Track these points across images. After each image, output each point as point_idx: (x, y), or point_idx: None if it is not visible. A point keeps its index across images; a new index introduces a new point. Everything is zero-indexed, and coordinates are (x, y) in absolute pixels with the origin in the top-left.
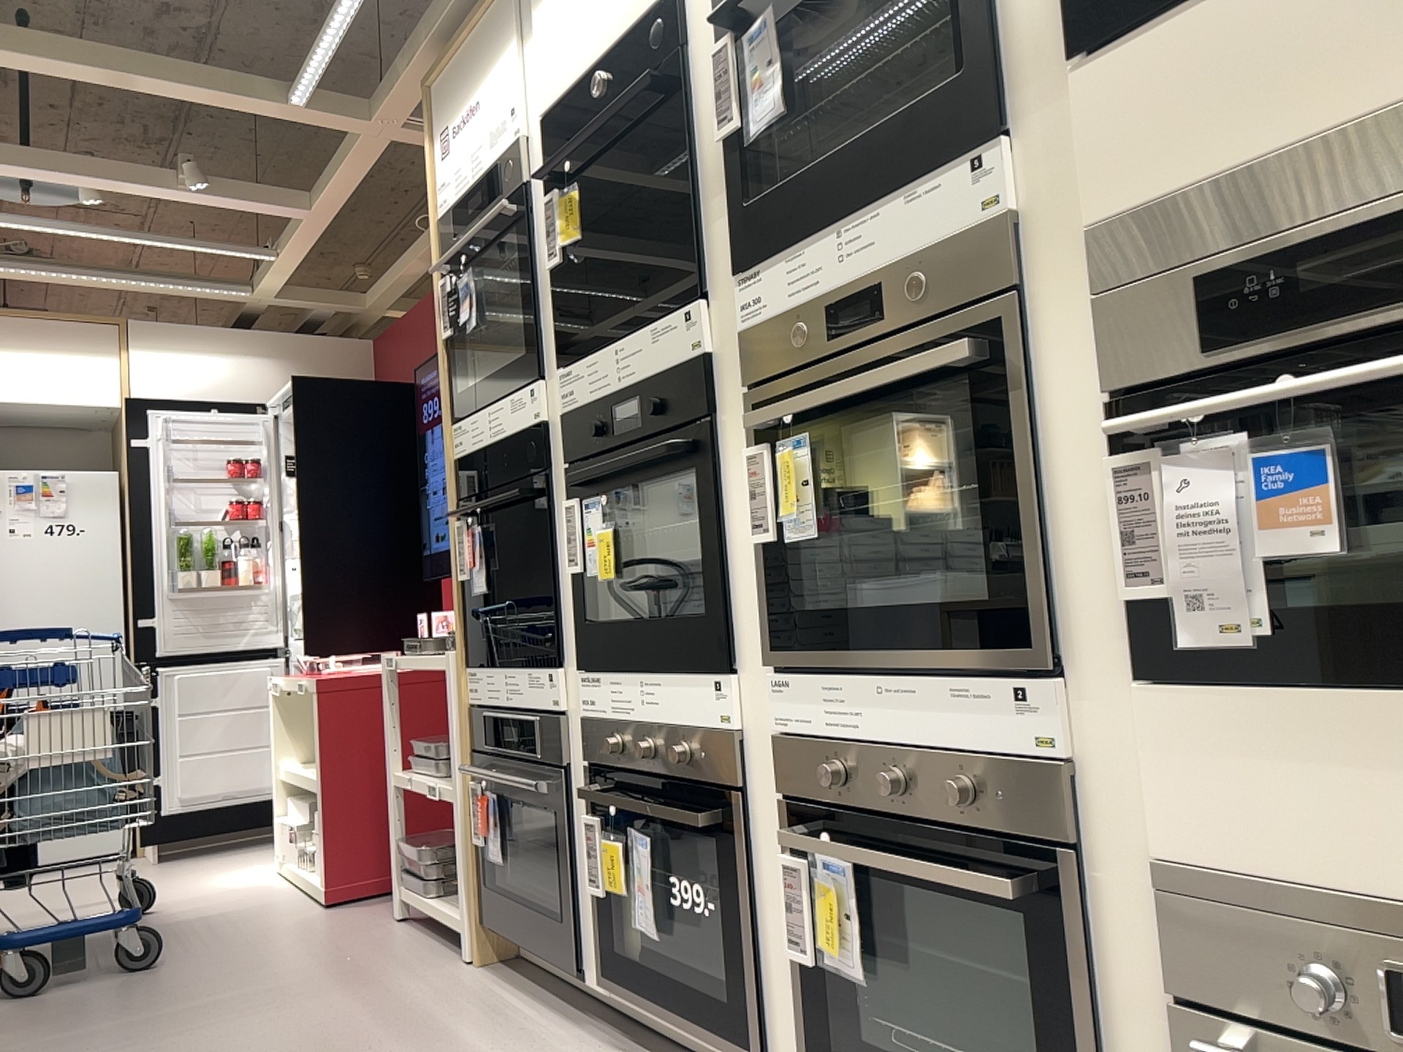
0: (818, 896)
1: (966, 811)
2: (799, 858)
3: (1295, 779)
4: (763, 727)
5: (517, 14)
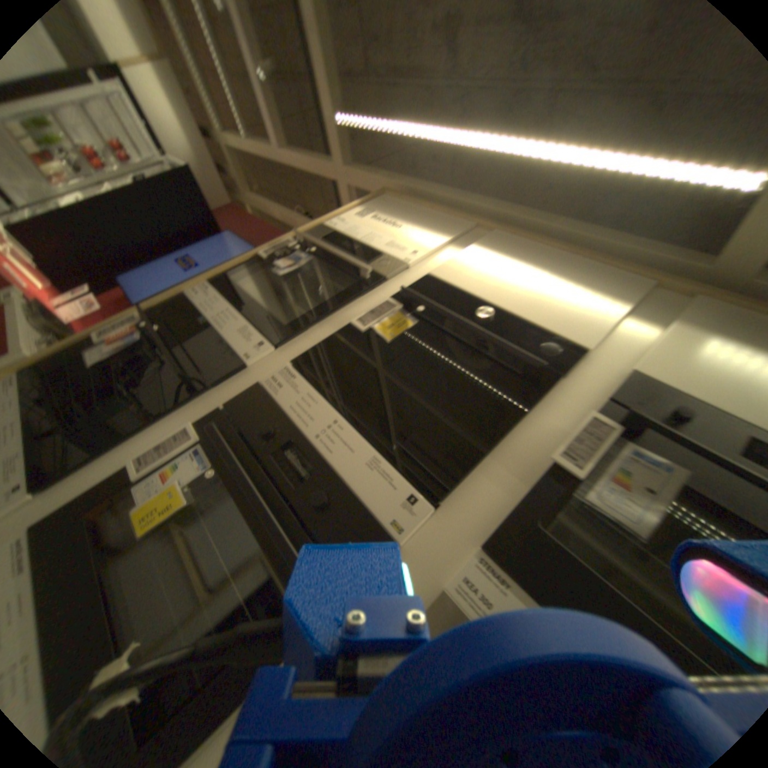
0: None
1: None
2: None
3: None
4: None
5: (462, 238)
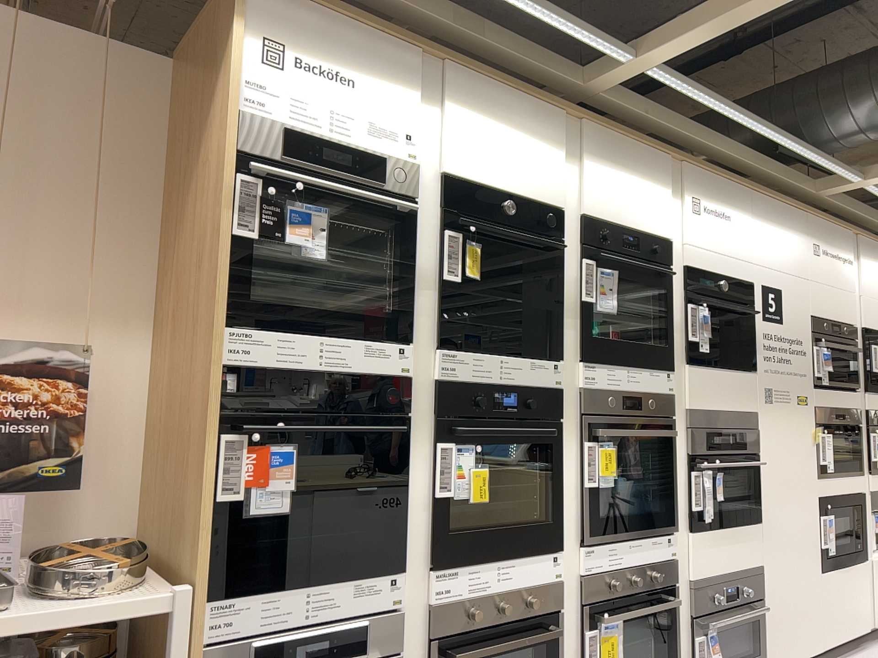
0: (604, 641)
1: (660, 581)
2: (592, 629)
3: (713, 550)
4: (570, 574)
5: (422, 77)
